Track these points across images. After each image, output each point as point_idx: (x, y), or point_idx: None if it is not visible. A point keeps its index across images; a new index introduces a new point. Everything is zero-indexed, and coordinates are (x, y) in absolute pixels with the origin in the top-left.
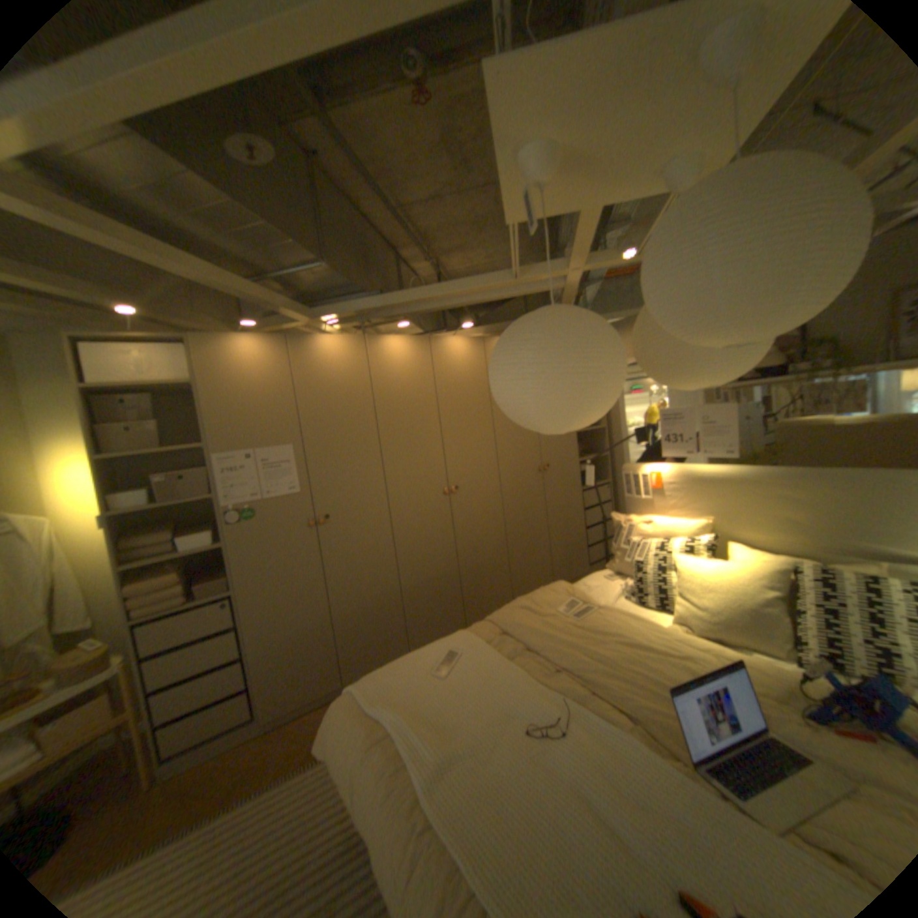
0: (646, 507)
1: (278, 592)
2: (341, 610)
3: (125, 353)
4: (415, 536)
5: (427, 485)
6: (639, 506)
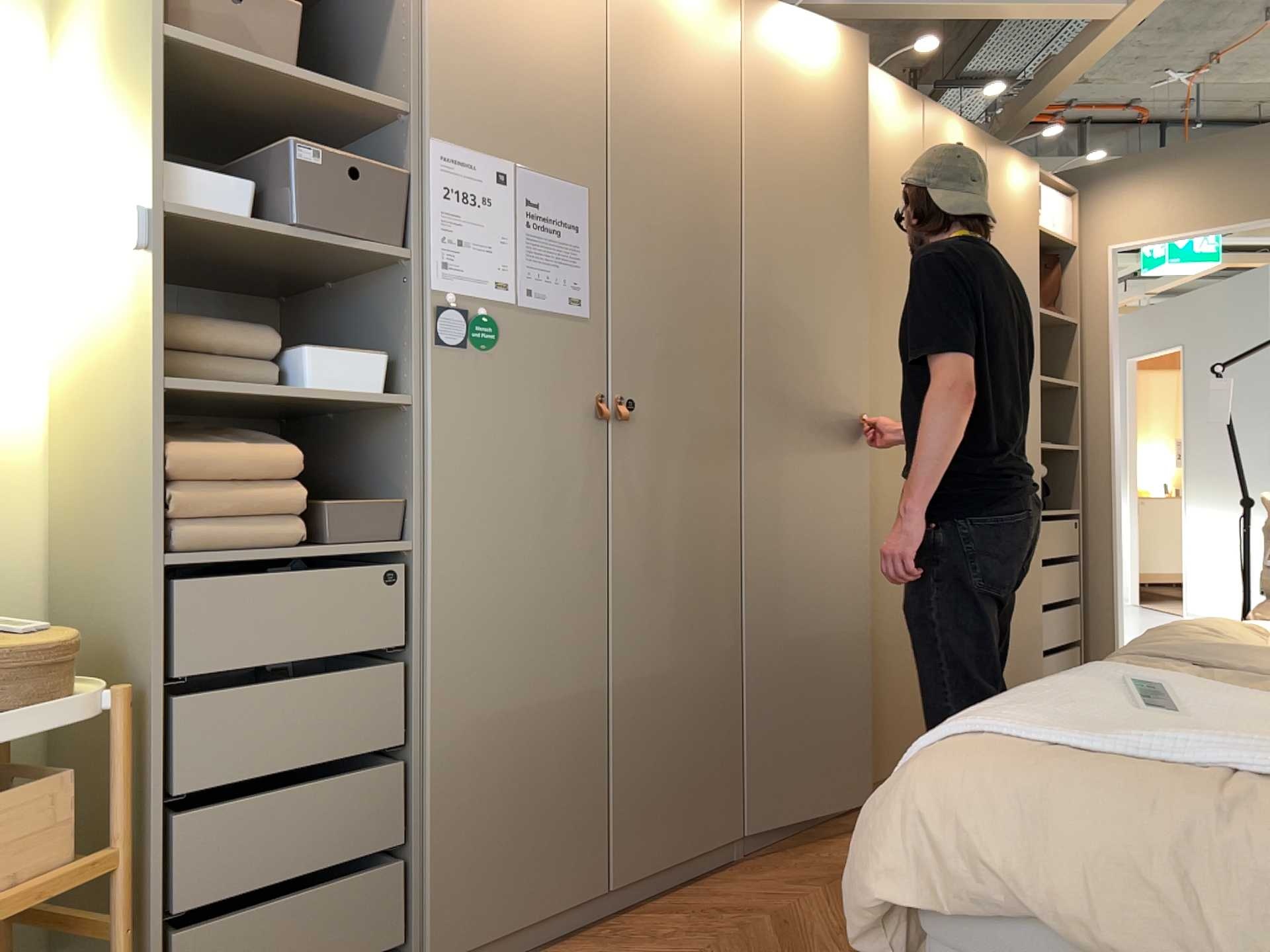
0: None
1: (513, 574)
2: (630, 669)
3: None
4: (783, 516)
5: (813, 395)
6: None
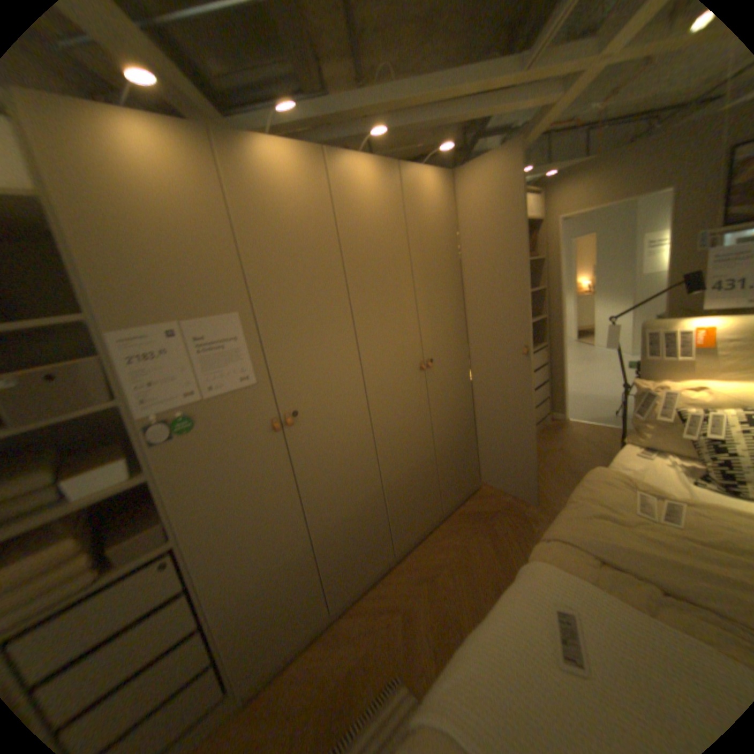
0: (681, 370)
1: (241, 525)
2: (321, 528)
3: None
4: (394, 422)
5: (403, 359)
6: (669, 369)
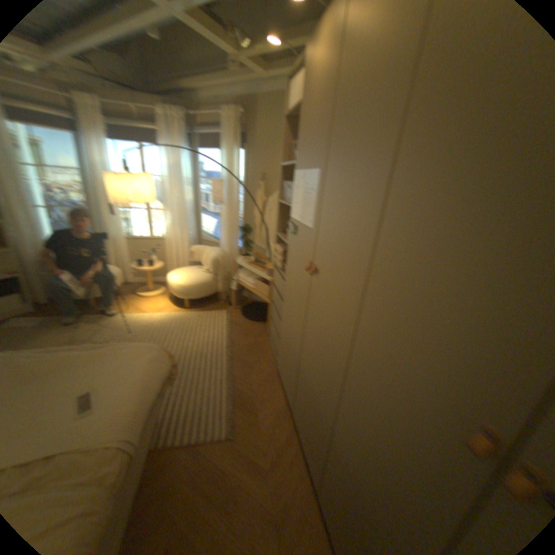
0: None
1: (290, 303)
2: (302, 365)
3: (297, 80)
4: (367, 408)
5: (435, 356)
6: None
